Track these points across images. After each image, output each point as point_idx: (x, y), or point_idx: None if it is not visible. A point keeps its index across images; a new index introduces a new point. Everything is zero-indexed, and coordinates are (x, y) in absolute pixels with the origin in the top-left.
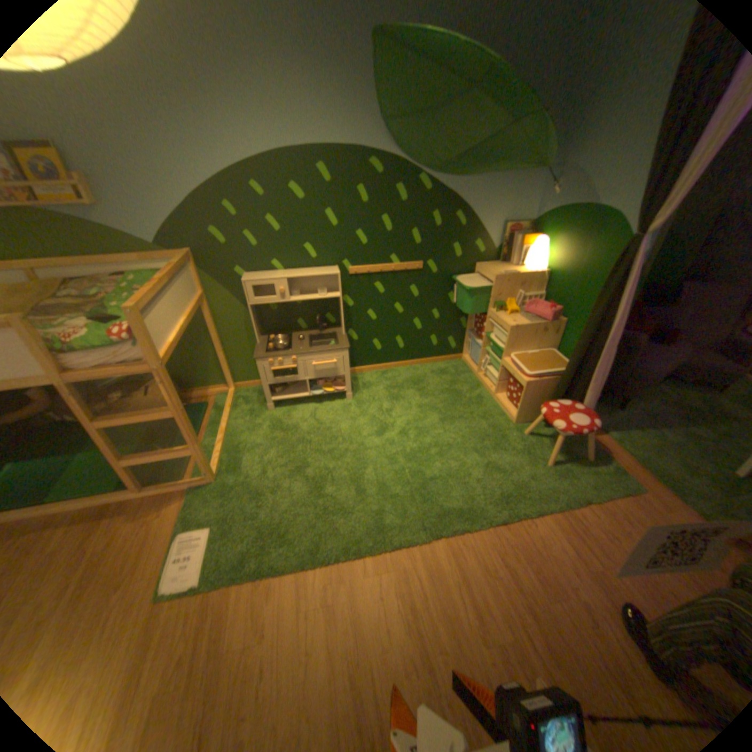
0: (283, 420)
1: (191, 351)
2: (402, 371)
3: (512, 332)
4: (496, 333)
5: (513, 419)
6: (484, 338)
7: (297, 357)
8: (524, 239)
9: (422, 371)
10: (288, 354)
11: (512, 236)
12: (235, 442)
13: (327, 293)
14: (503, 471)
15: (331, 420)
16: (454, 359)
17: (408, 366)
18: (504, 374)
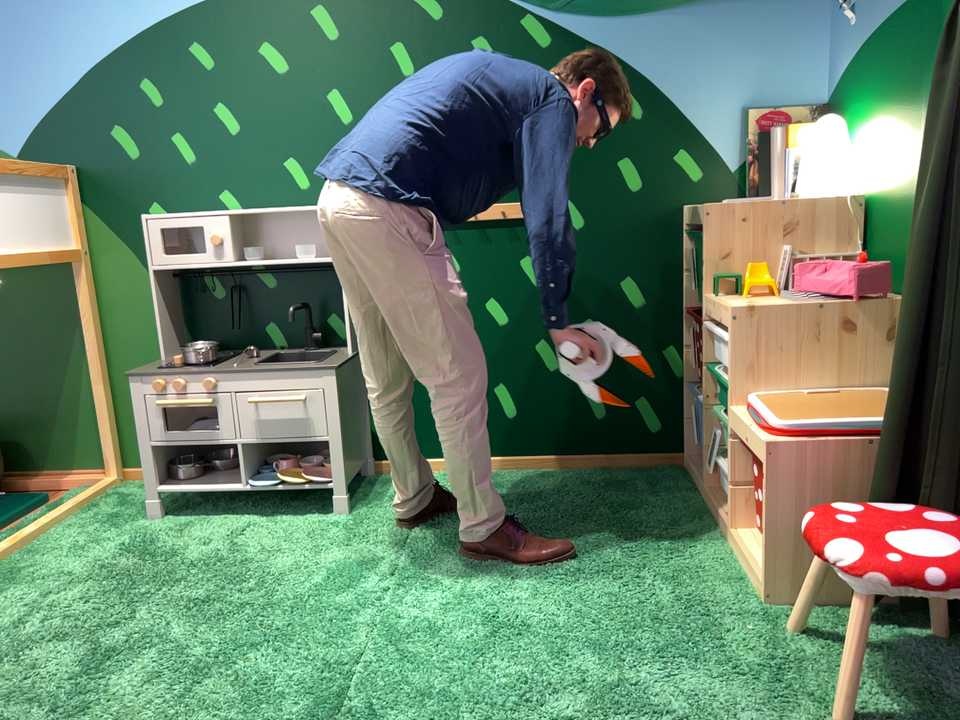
0: (164, 538)
1: (49, 379)
2: (512, 477)
3: (742, 323)
4: (724, 349)
5: (763, 586)
6: (705, 375)
7: (217, 380)
8: (789, 132)
9: (563, 481)
10: (197, 371)
11: (765, 135)
12: (24, 564)
13: (320, 257)
14: (664, 713)
15: (266, 549)
16: (664, 464)
17: (532, 469)
18: (736, 447)
